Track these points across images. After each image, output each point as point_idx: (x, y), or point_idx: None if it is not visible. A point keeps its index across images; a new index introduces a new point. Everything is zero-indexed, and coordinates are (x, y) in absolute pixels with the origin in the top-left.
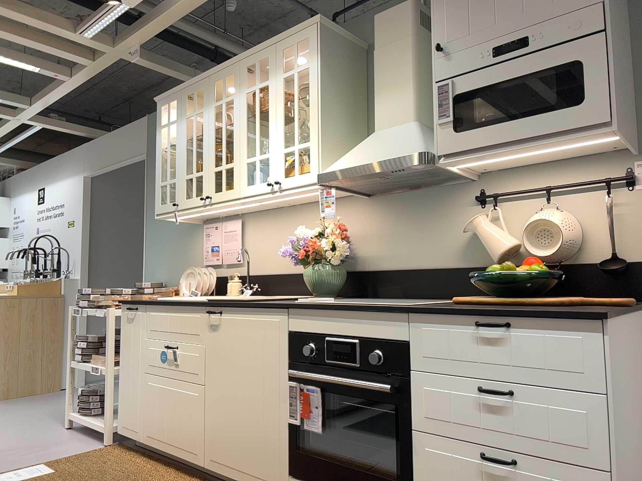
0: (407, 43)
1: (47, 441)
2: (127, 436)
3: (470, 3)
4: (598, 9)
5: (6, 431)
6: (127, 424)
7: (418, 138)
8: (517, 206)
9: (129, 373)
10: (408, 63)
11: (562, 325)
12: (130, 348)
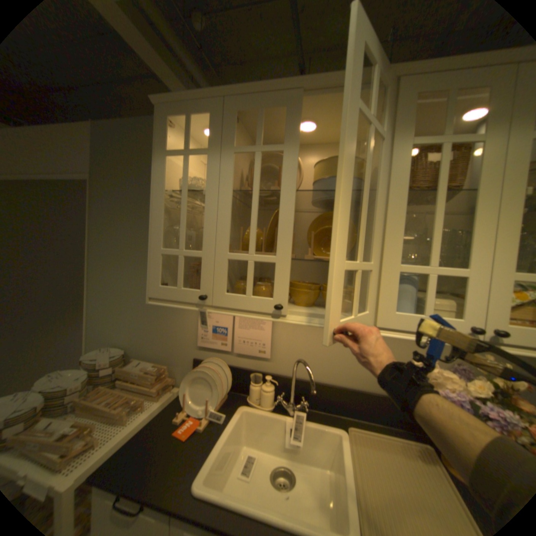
0: None
1: None
2: None
3: None
4: None
5: None
6: None
7: None
8: None
9: None
10: None
11: None
12: None
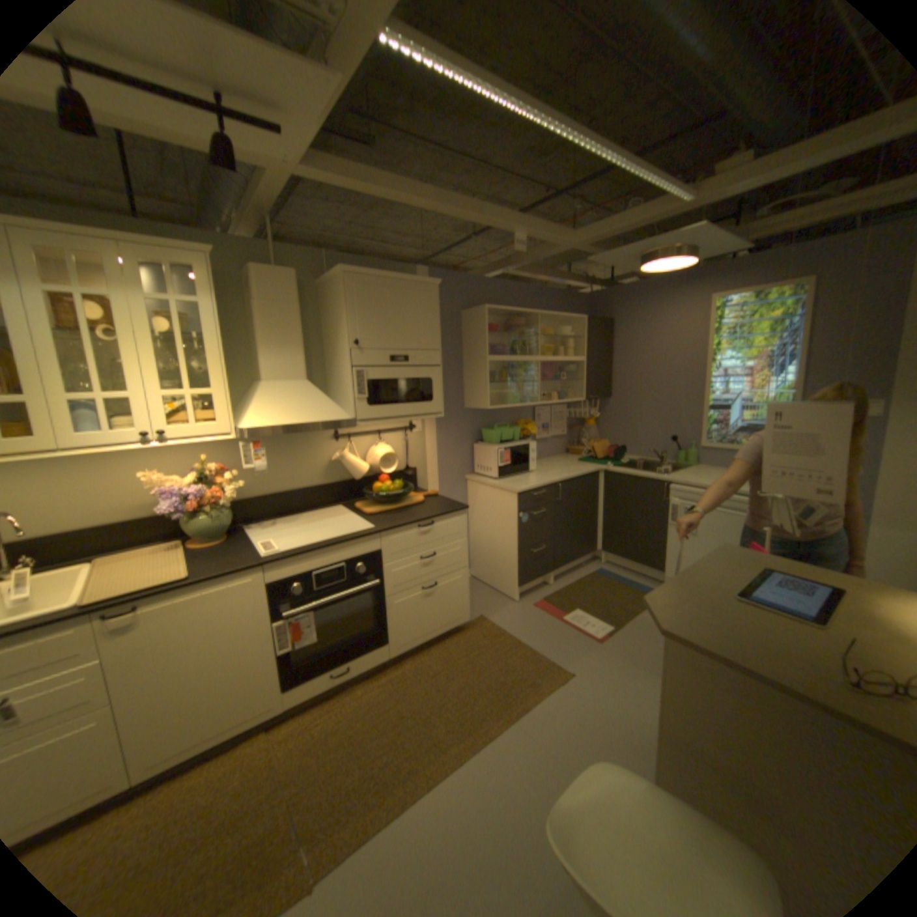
0: (295, 309)
1: None
2: None
3: (376, 318)
4: (439, 355)
5: None
6: None
7: (334, 403)
8: (359, 441)
9: None
10: (297, 328)
11: (452, 516)
12: None
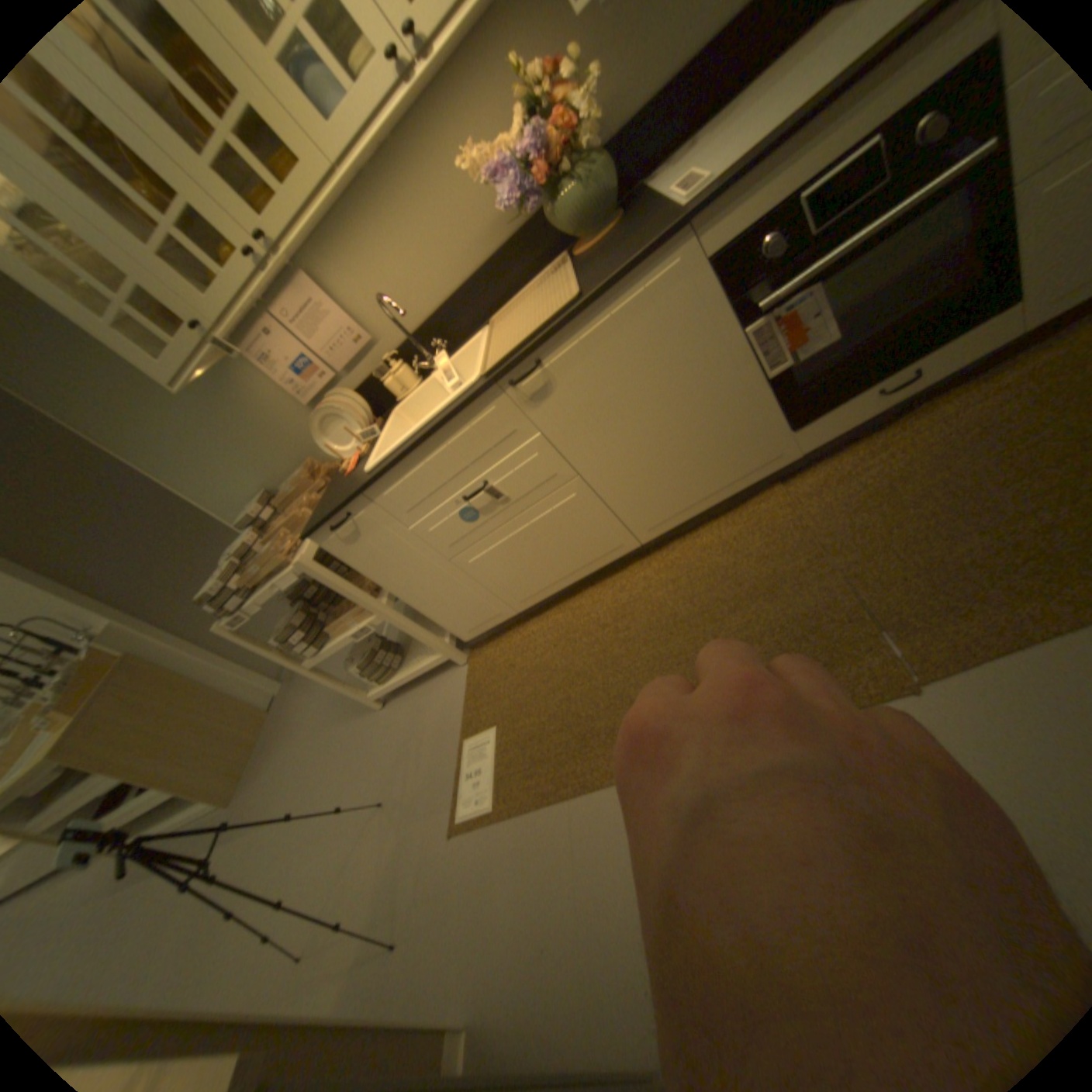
0: None
1: (399, 732)
2: (488, 630)
3: None
4: None
5: (333, 783)
6: (476, 621)
7: None
8: None
9: (423, 584)
10: None
11: None
12: (393, 563)
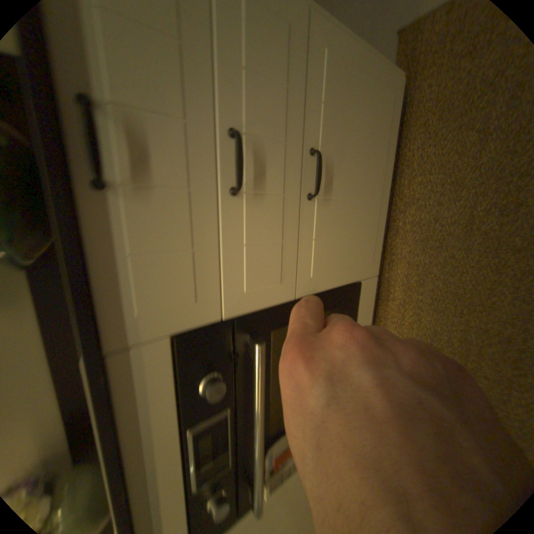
0: None
1: None
2: None
3: None
4: None
5: None
6: None
7: None
8: None
9: None
10: None
11: None
12: None
